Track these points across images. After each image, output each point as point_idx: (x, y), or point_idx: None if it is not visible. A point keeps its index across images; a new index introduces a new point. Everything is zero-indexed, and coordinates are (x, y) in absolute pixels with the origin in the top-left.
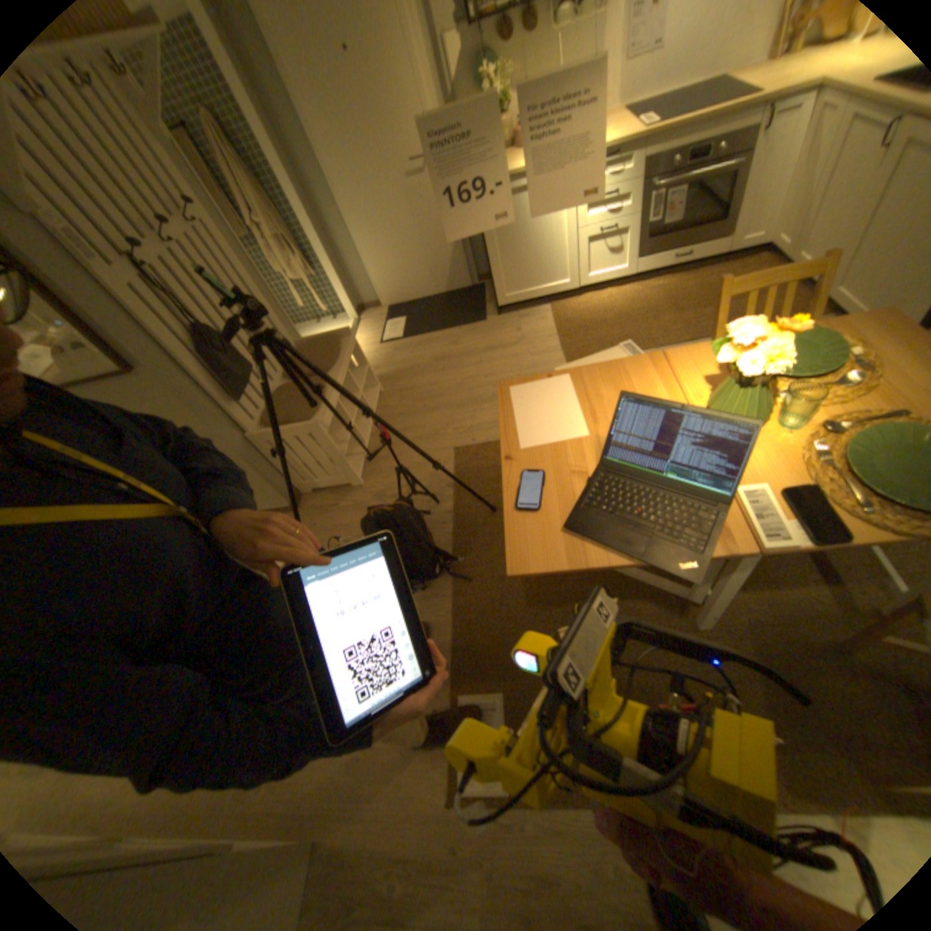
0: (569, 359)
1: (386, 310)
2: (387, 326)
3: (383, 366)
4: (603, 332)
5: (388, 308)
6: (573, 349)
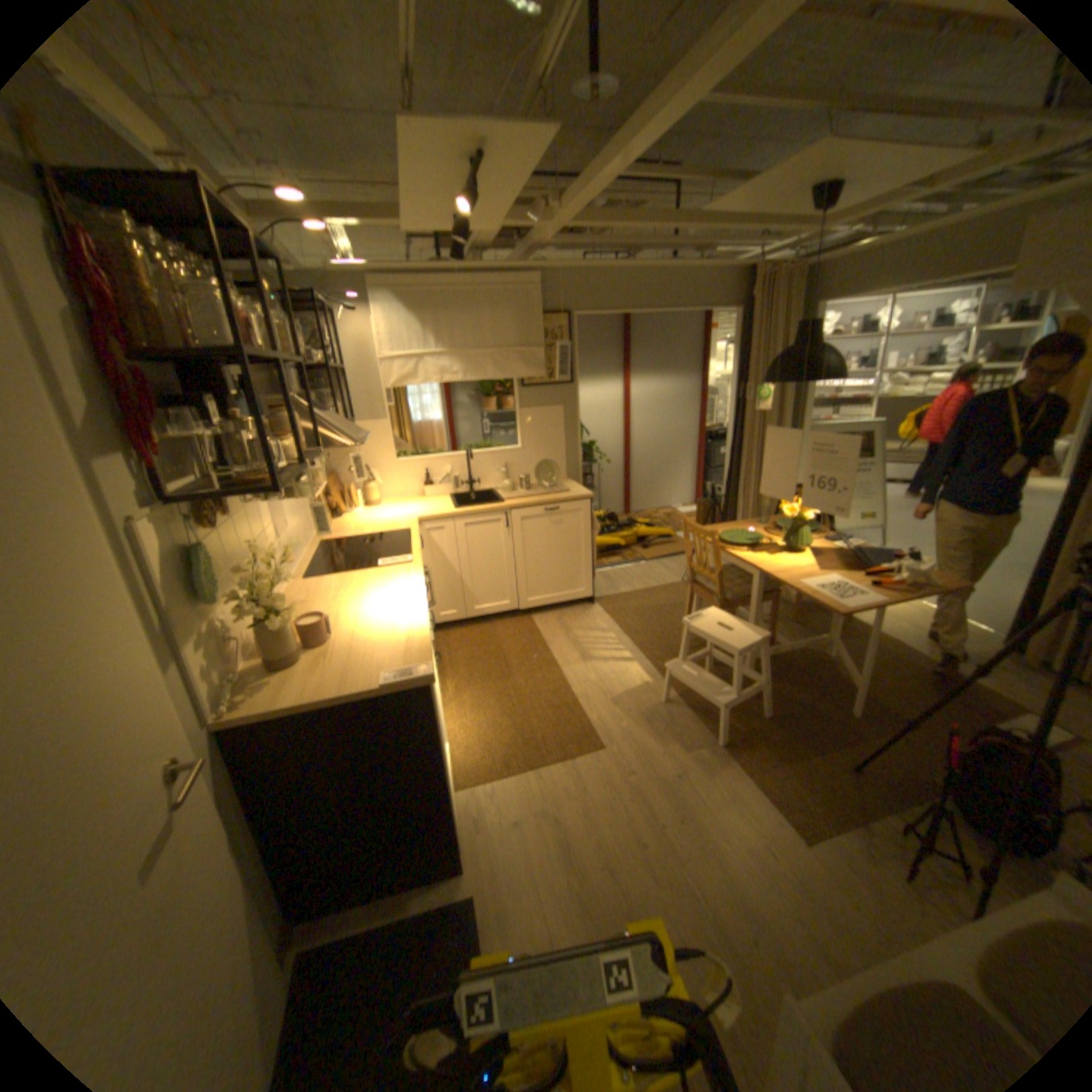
0: (594, 746)
1: None
2: None
3: None
4: (538, 724)
5: None
6: (574, 746)
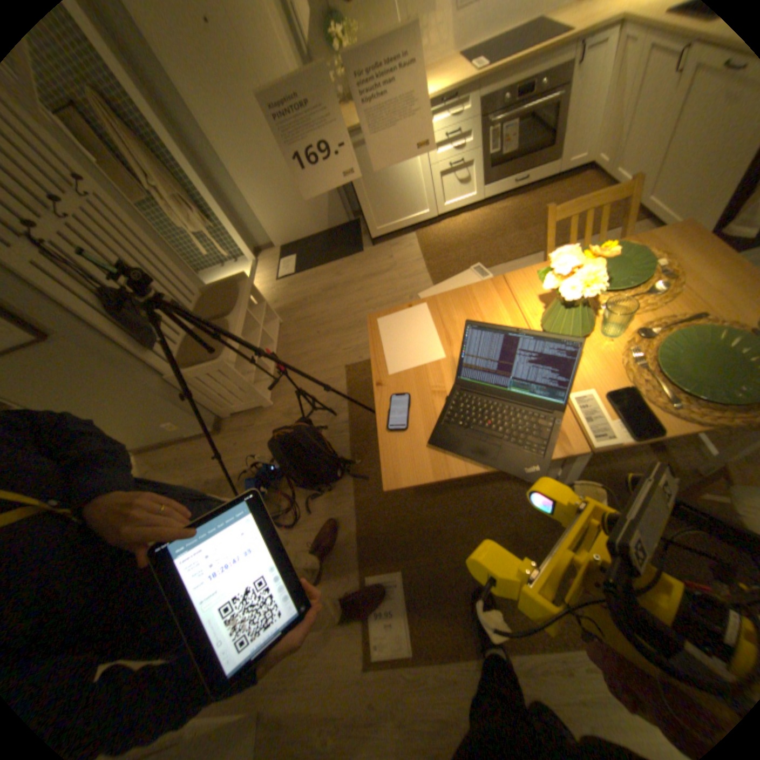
0: (434, 279)
1: (279, 250)
2: (281, 264)
3: (280, 300)
4: (460, 252)
5: (280, 248)
6: (437, 270)
